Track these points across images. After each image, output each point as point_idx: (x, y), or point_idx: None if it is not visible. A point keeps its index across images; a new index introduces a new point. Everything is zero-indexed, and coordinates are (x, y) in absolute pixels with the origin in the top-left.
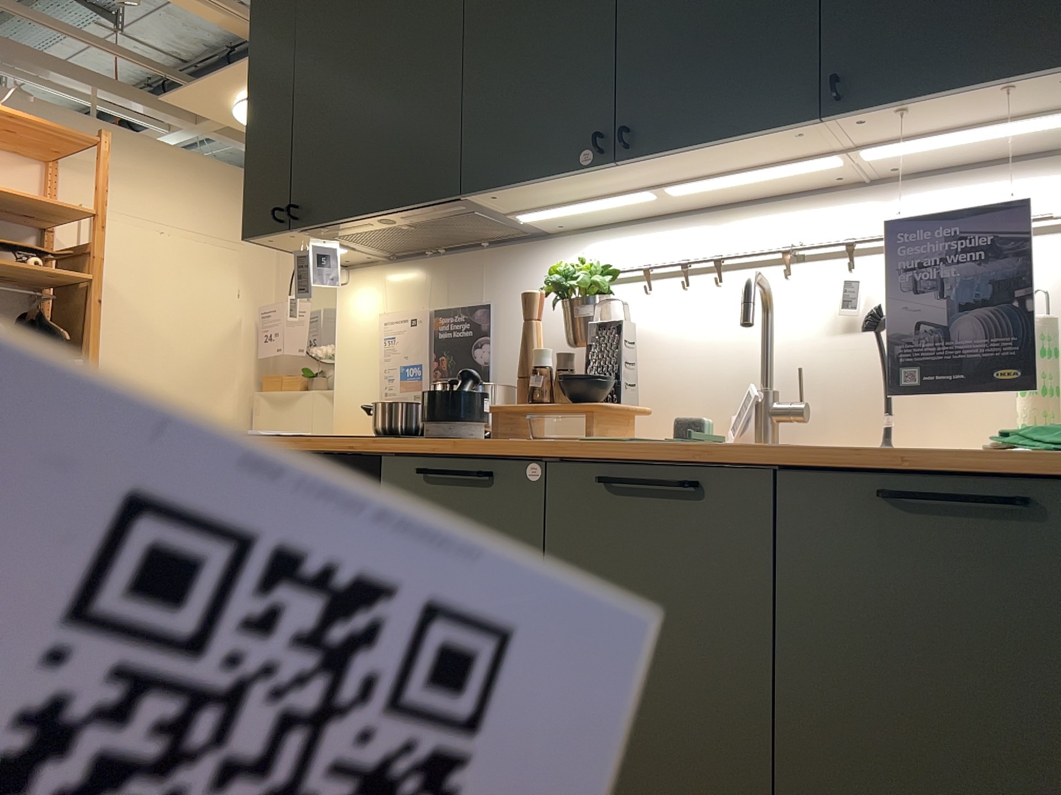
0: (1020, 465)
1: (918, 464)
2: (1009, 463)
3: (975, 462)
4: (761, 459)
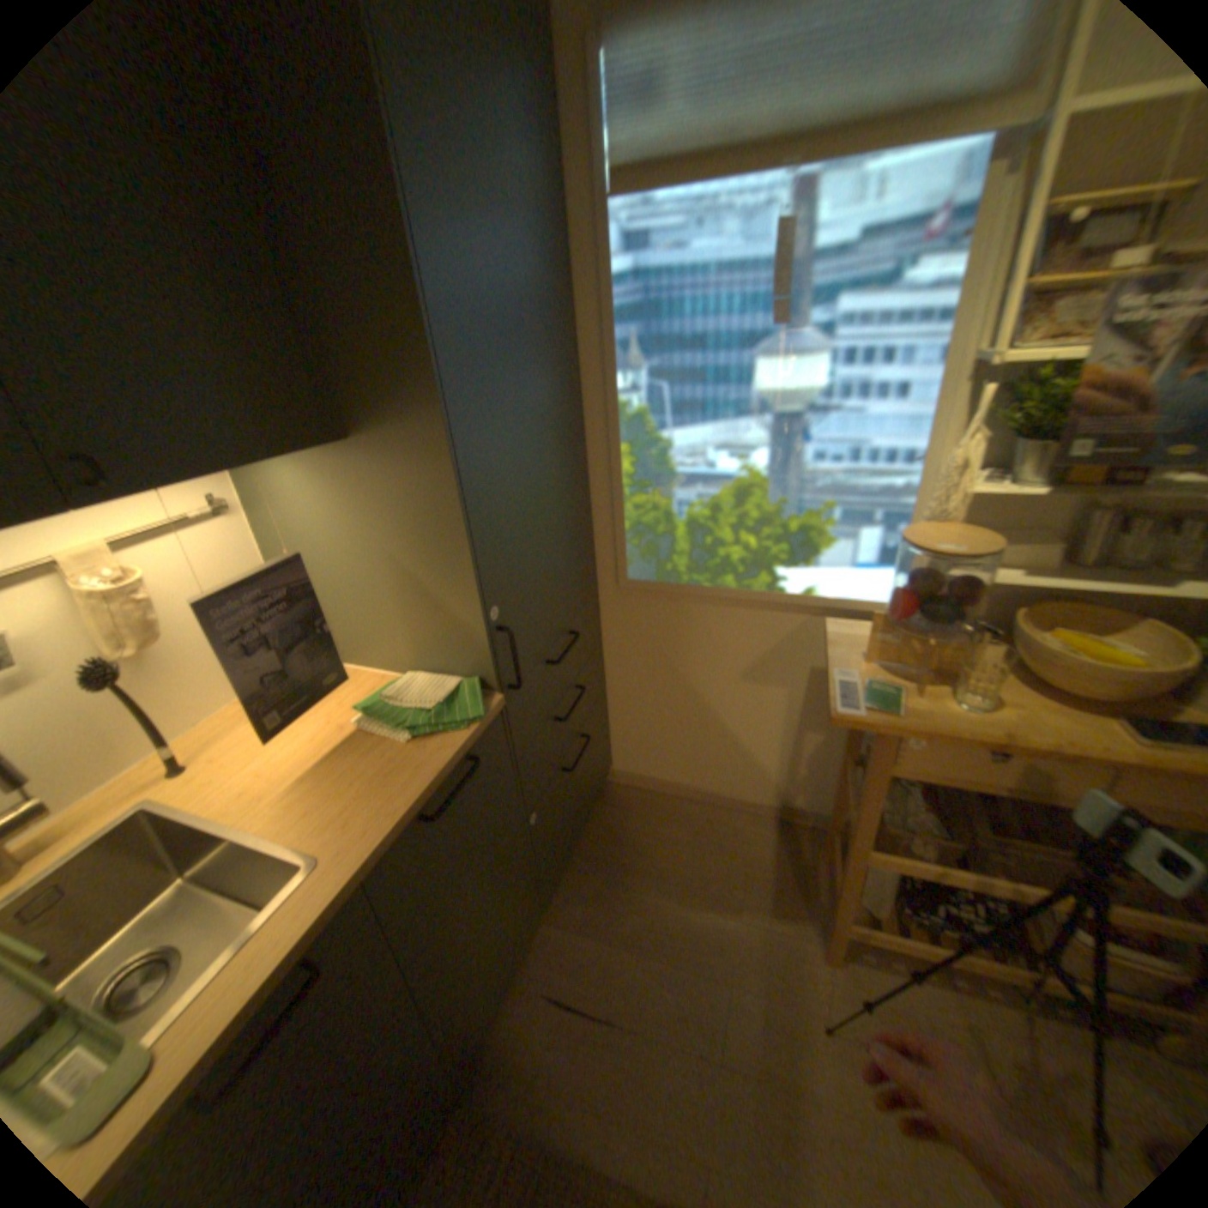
0: (456, 745)
1: (433, 788)
2: (465, 750)
3: (439, 760)
4: (353, 886)
